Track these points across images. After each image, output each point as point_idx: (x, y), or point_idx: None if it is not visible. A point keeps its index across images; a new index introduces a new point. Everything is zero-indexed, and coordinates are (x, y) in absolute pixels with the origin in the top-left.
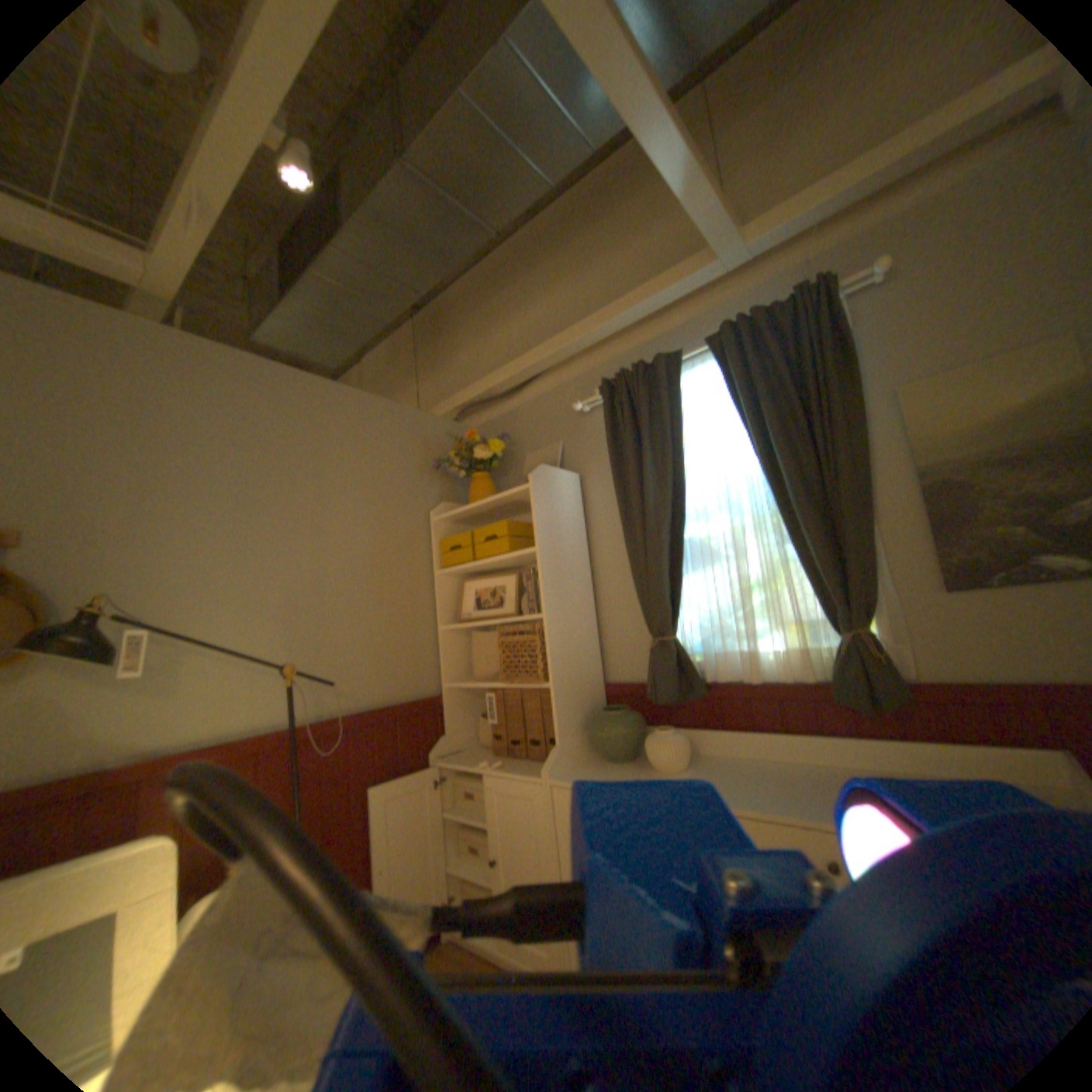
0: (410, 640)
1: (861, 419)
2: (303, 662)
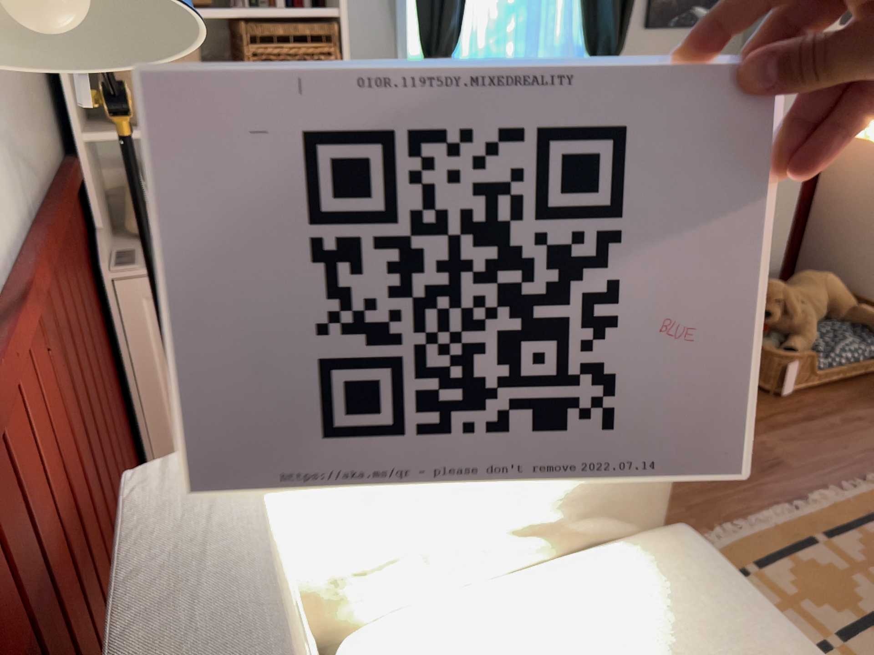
0: None
1: None
2: None
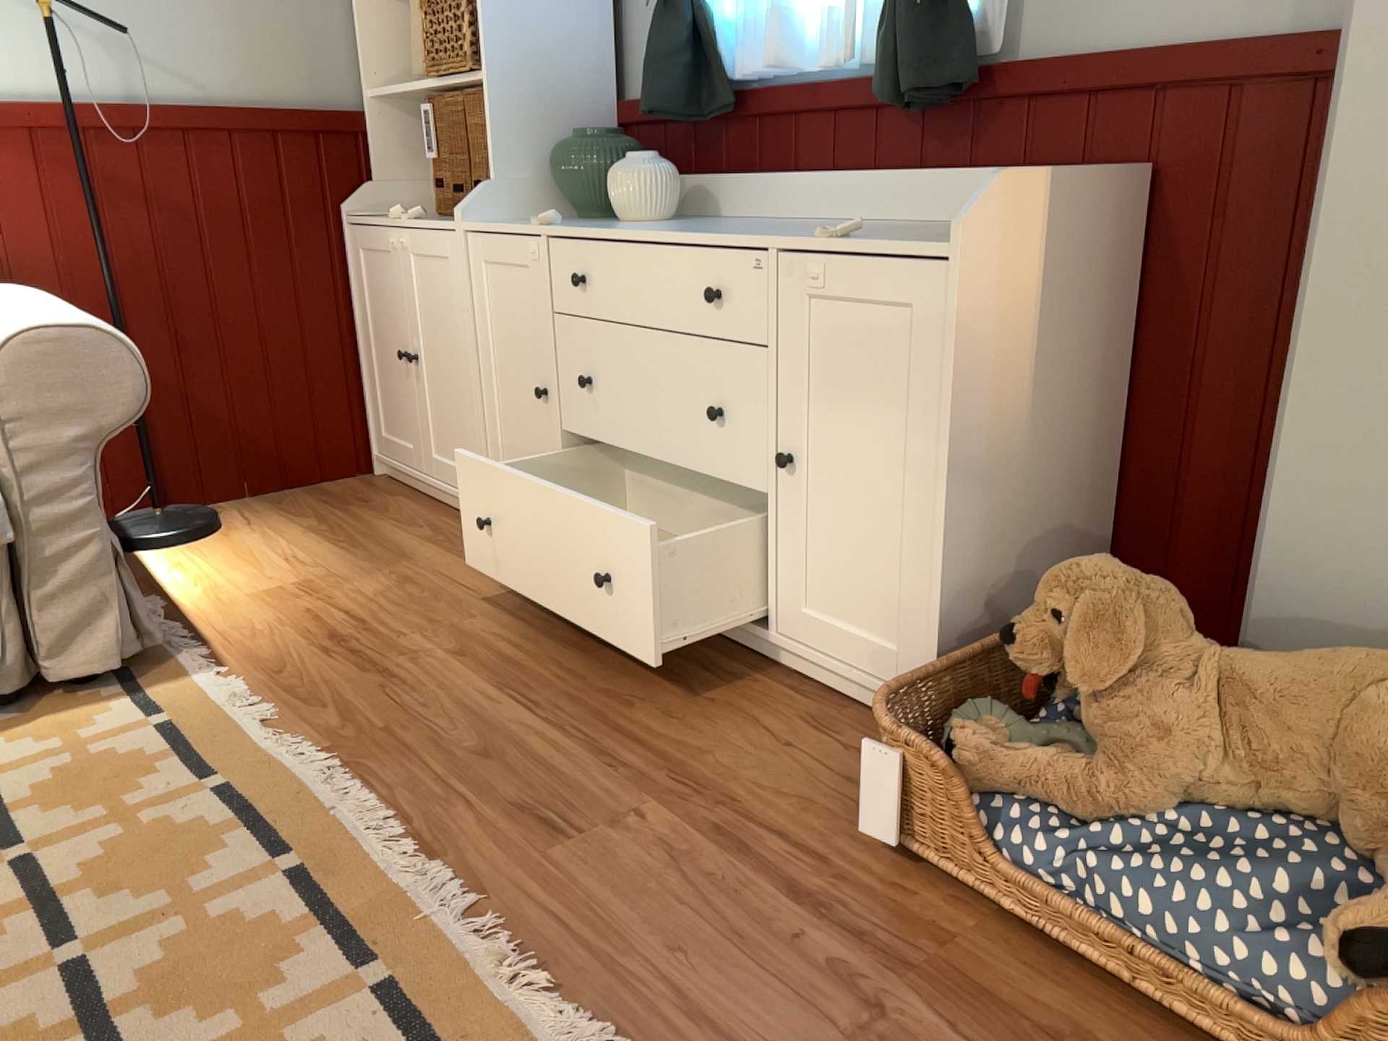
0: (296, 4)
1: None
2: (90, 2)
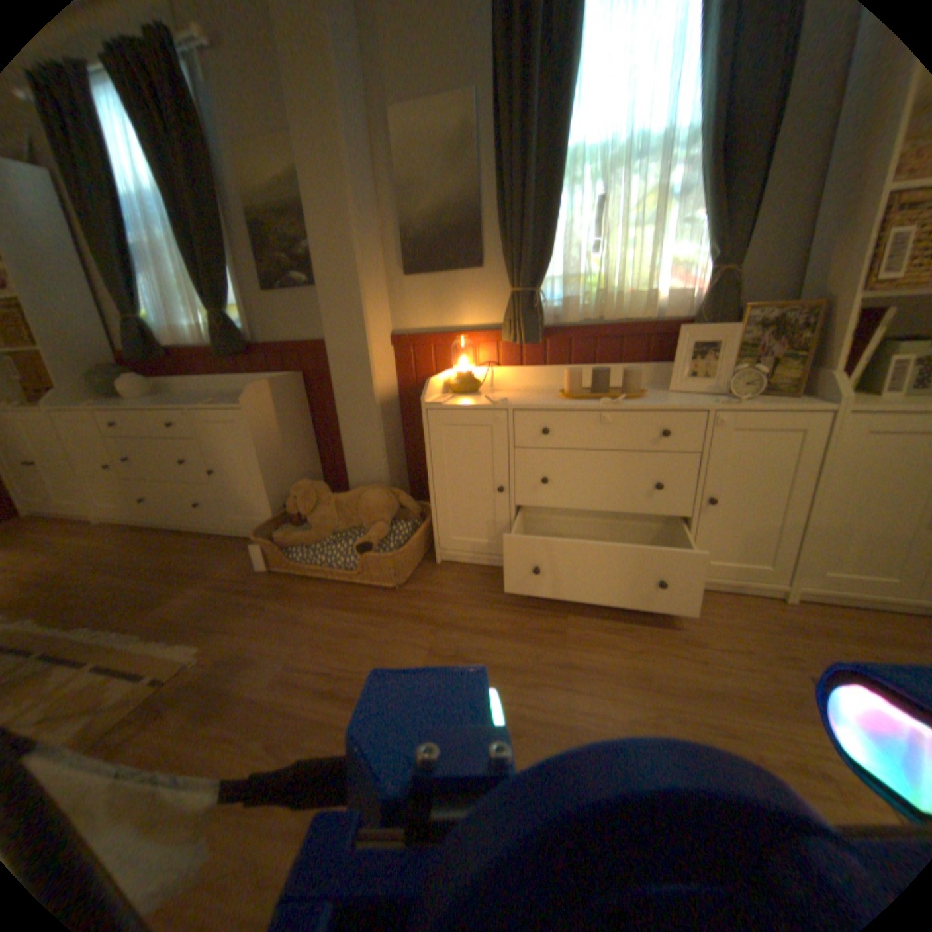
0: None
1: (206, 166)
2: None
